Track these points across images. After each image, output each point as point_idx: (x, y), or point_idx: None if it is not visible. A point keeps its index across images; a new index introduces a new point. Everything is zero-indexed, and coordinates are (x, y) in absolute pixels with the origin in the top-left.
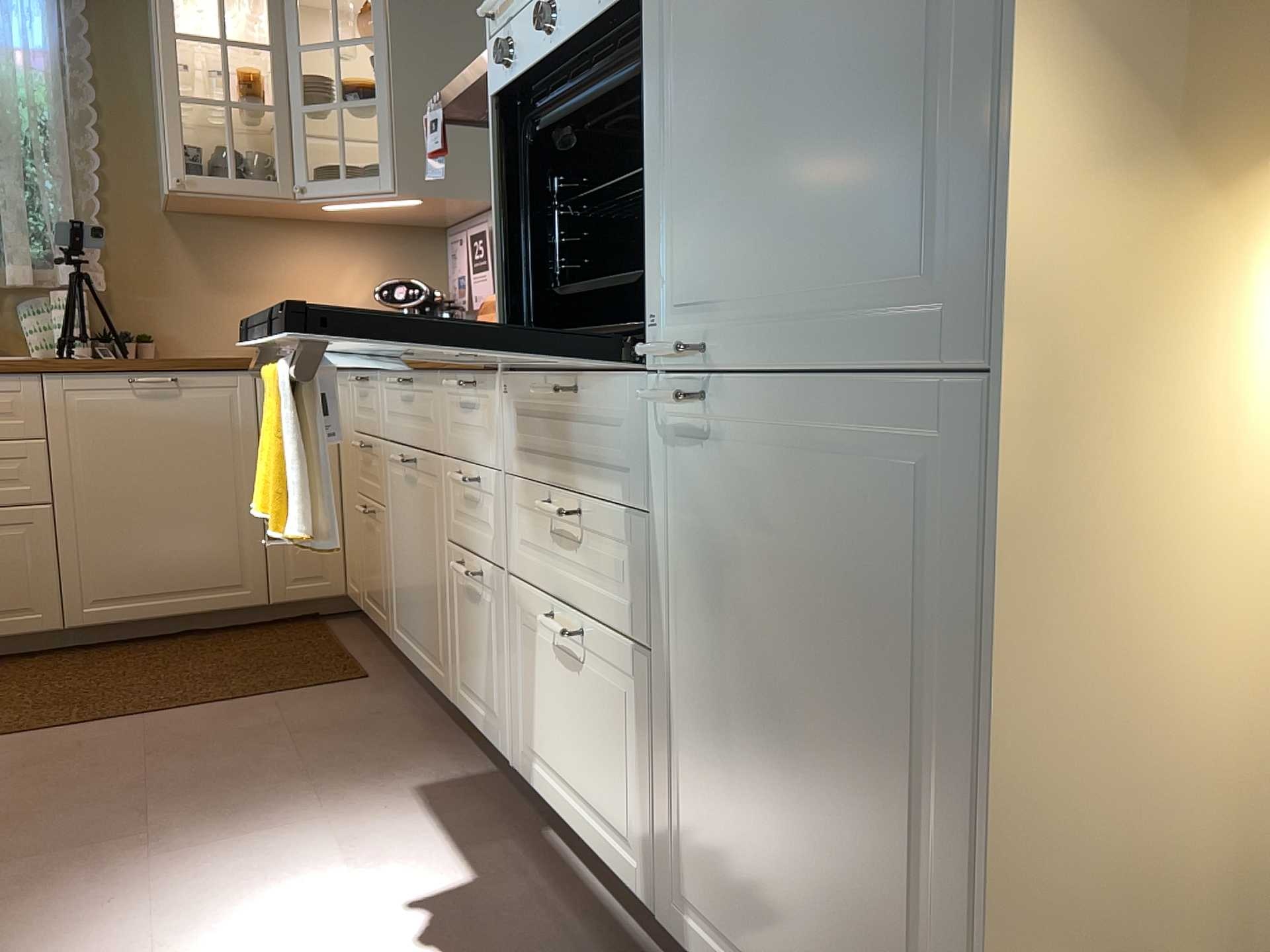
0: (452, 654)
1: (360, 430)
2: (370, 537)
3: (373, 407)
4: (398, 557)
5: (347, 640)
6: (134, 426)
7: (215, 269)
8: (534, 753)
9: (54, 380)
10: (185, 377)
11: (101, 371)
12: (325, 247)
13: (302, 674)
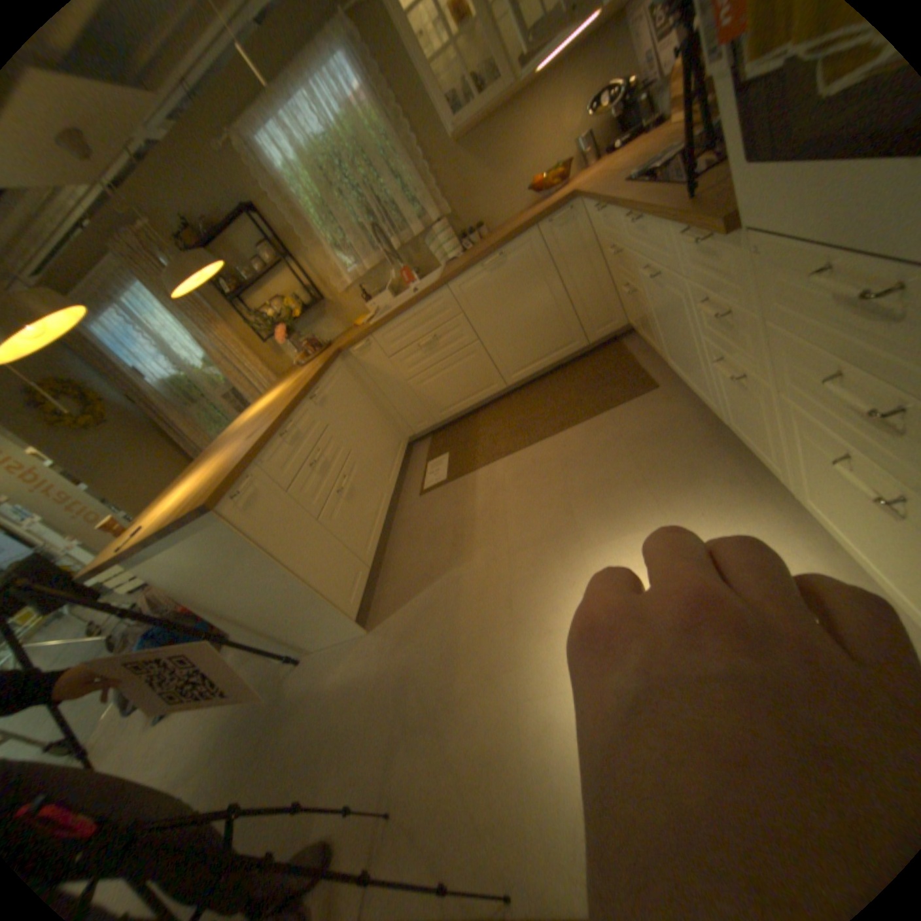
0: (722, 398)
1: (612, 236)
2: (638, 301)
3: (616, 224)
4: (661, 321)
5: (639, 353)
6: (494, 286)
7: (494, 159)
8: (822, 504)
9: (453, 282)
10: (505, 248)
11: (468, 267)
12: (547, 95)
13: (621, 390)
